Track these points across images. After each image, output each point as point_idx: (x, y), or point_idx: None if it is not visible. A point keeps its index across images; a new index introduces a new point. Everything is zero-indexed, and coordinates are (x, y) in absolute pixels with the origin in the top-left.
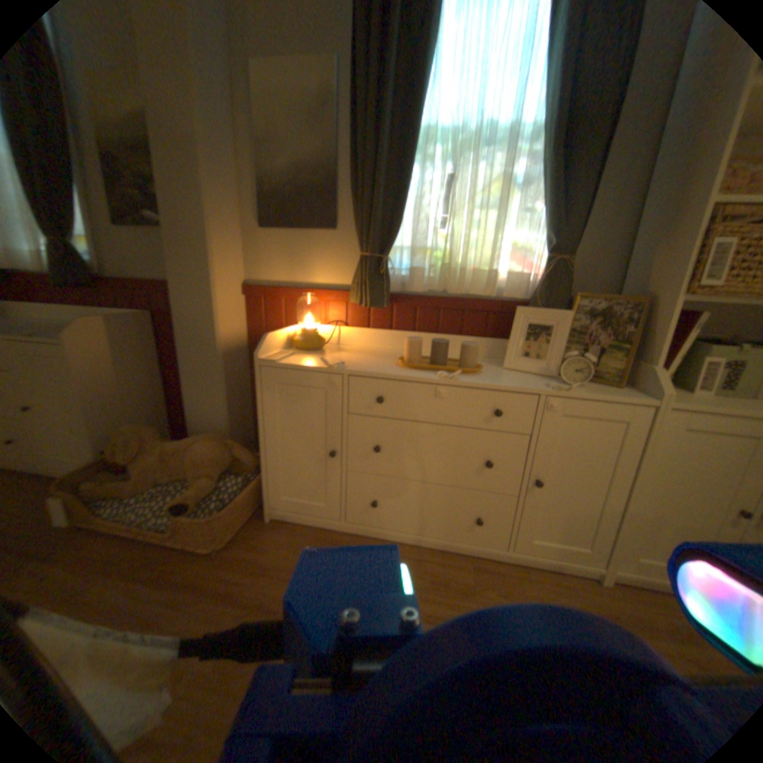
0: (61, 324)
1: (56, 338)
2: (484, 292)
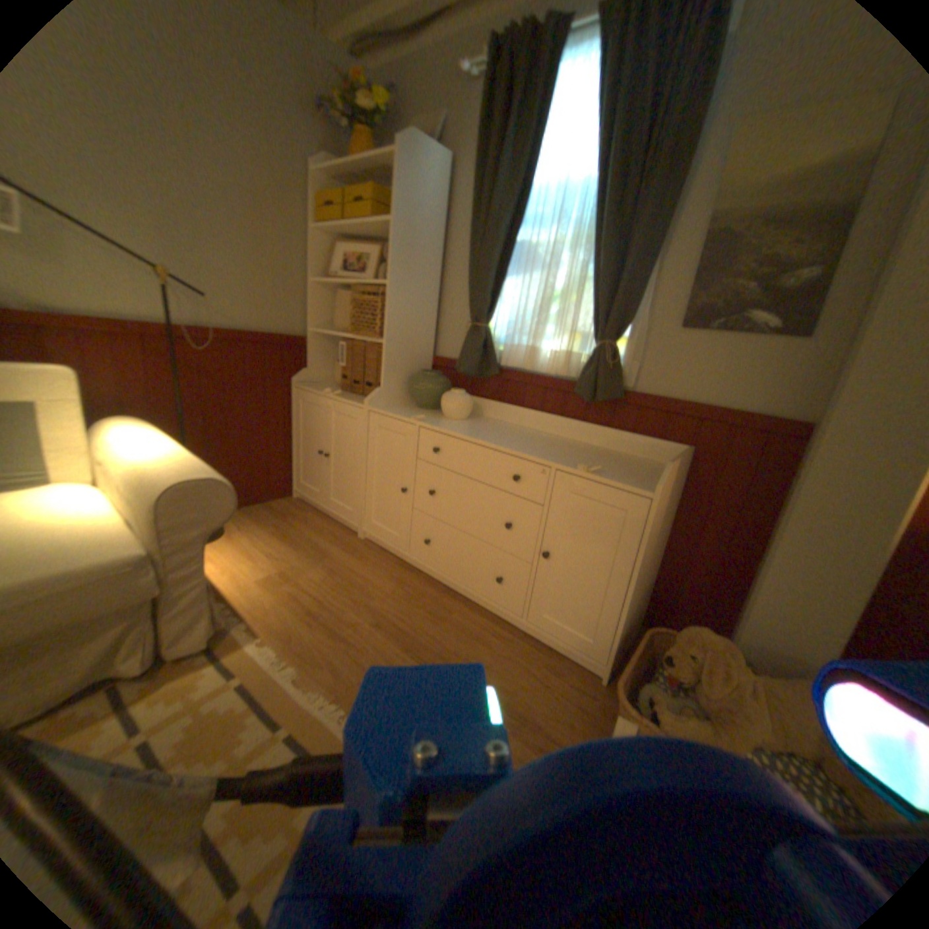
0: (560, 440)
1: (632, 483)
2: None
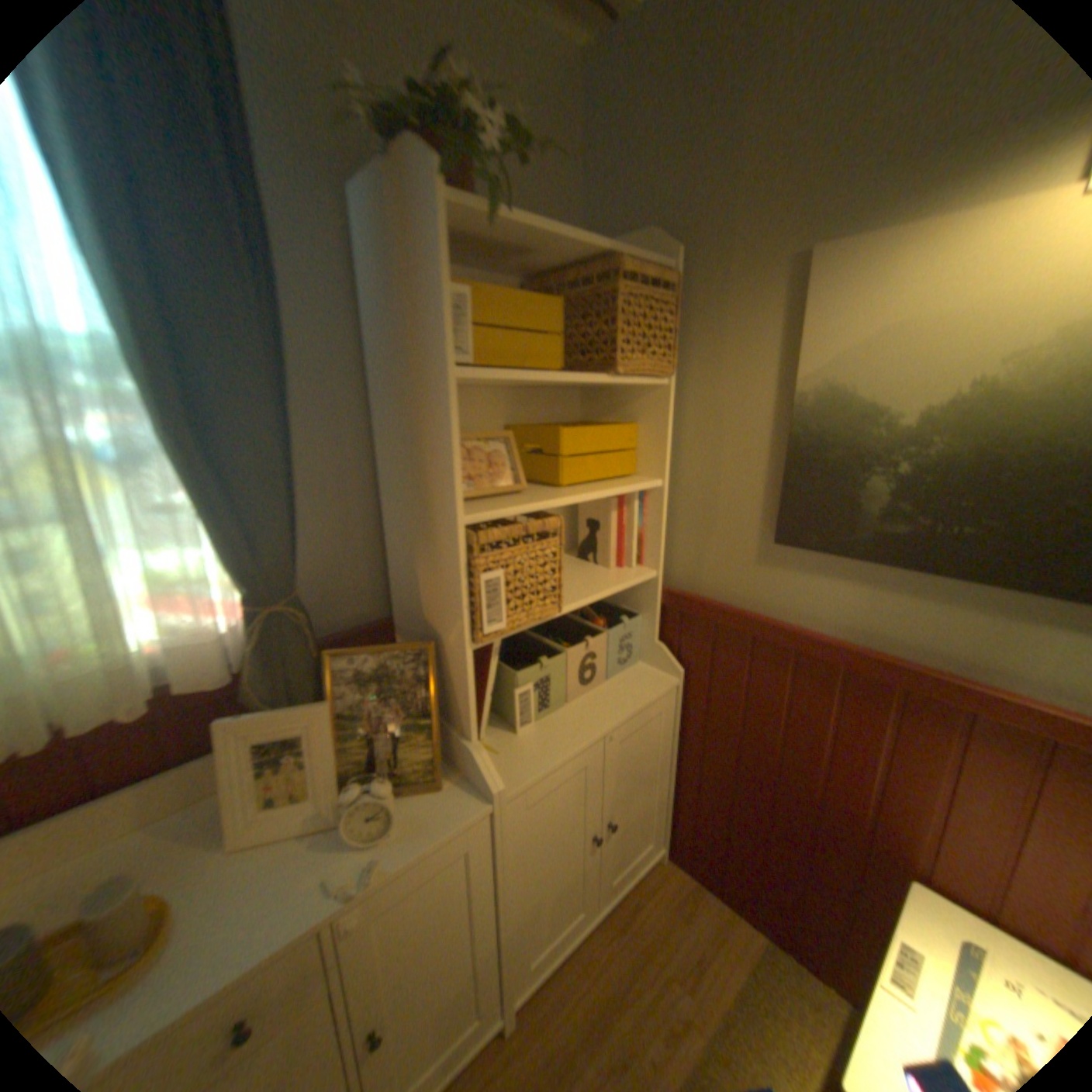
0: None
1: None
2: (109, 716)
